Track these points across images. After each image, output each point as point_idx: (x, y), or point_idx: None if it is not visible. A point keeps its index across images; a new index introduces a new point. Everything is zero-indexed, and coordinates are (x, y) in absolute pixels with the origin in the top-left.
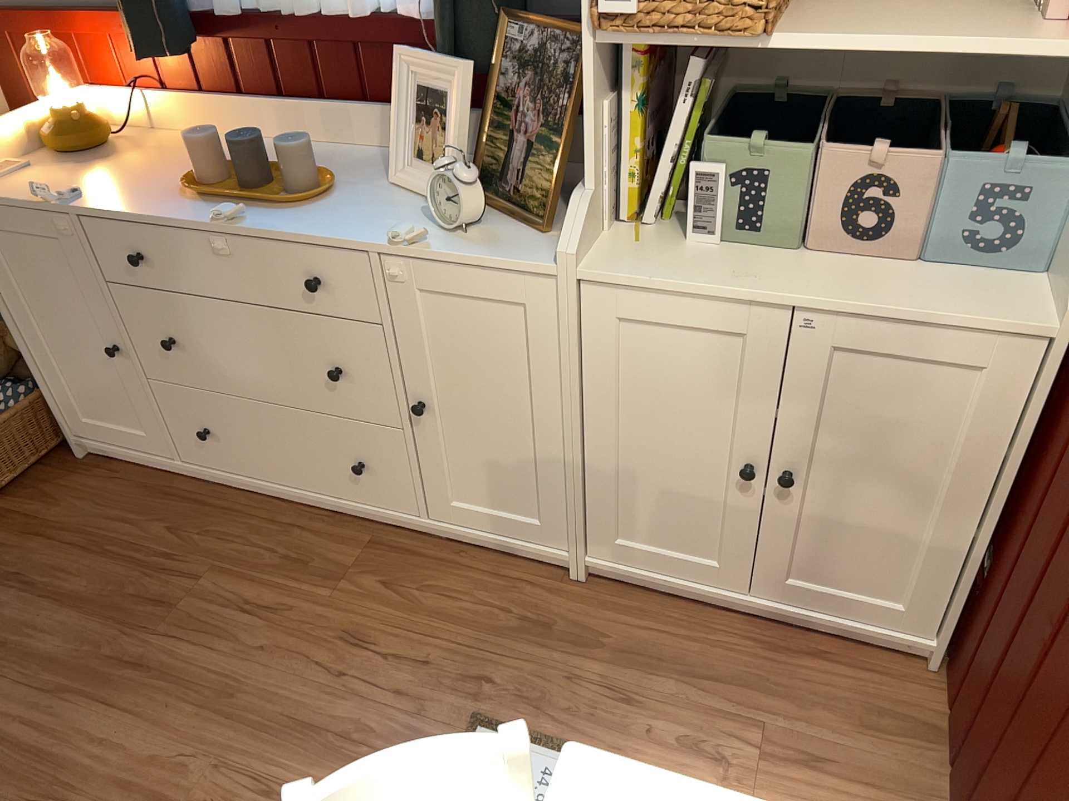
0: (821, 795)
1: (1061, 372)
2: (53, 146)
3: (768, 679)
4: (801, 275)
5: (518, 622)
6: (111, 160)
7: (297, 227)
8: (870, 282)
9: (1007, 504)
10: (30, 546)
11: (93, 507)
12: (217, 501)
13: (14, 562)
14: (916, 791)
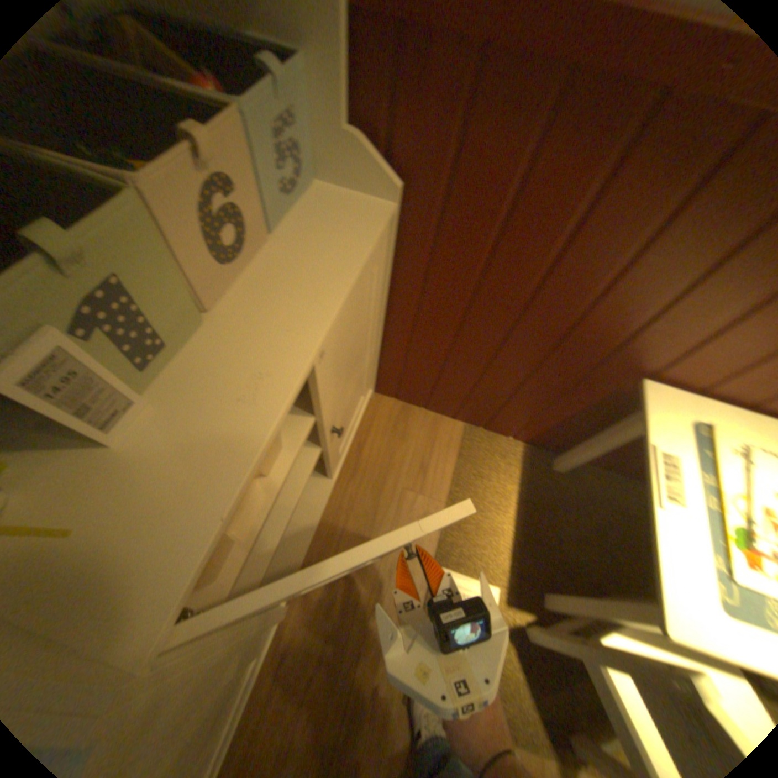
0: (444, 468)
1: (403, 226)
2: None
3: (379, 479)
4: (264, 326)
5: (324, 670)
6: None
7: None
8: (295, 275)
9: (389, 313)
10: None
11: None
12: None
13: None
14: (438, 425)
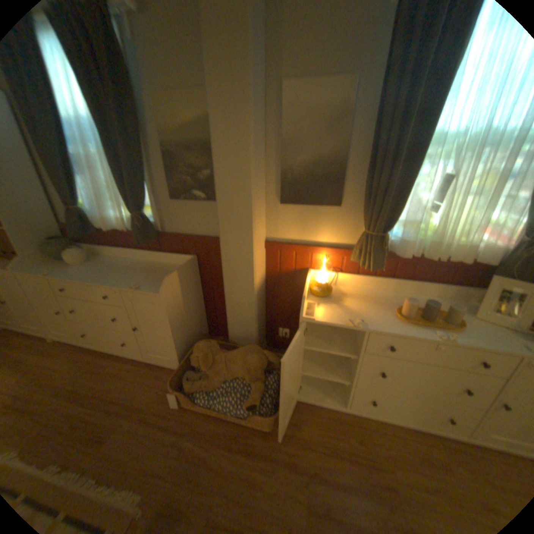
0: None
1: None
2: (316, 293)
3: None
4: None
5: None
6: (336, 298)
7: (477, 342)
8: None
9: None
10: (306, 458)
11: (315, 433)
12: (364, 427)
13: (305, 469)
14: None
